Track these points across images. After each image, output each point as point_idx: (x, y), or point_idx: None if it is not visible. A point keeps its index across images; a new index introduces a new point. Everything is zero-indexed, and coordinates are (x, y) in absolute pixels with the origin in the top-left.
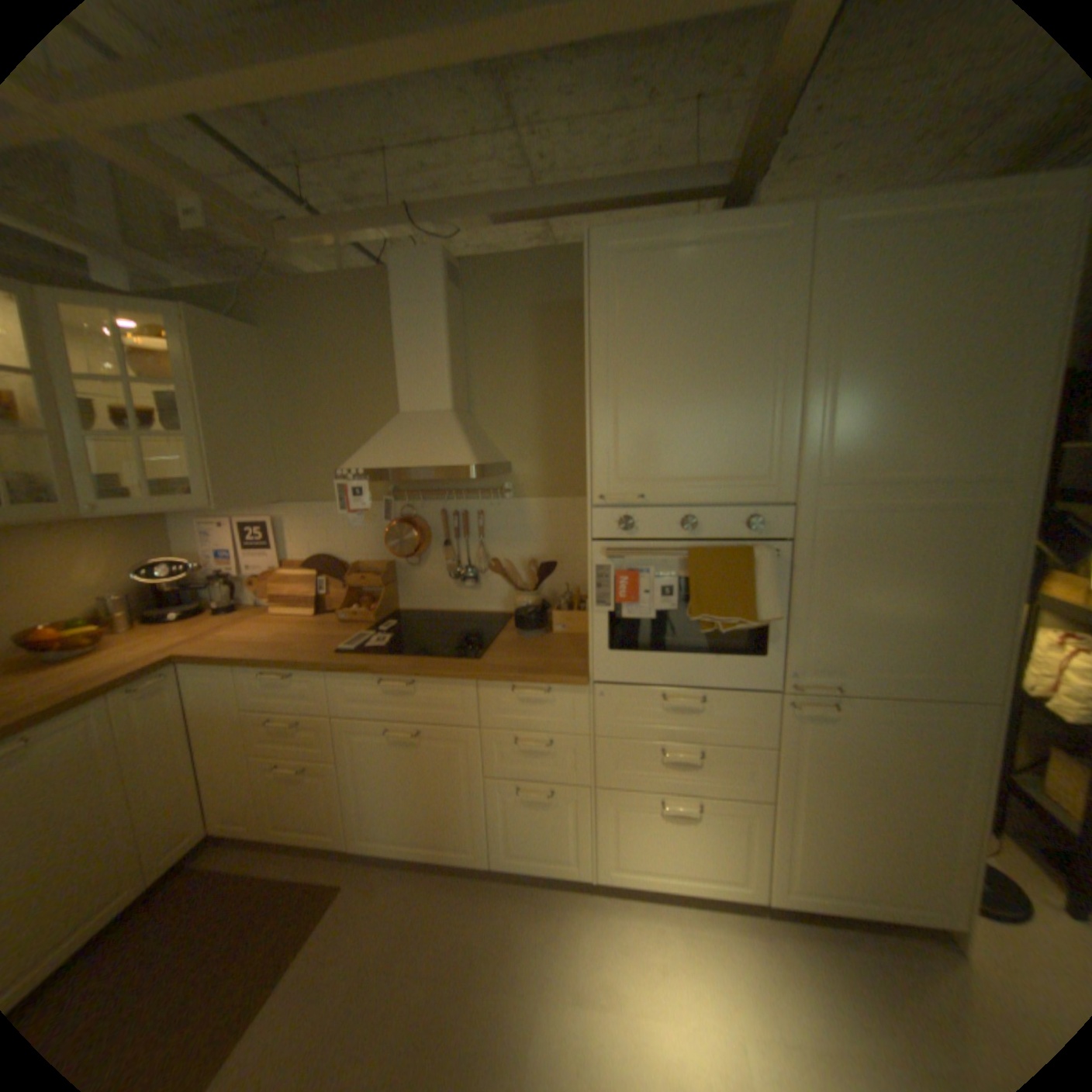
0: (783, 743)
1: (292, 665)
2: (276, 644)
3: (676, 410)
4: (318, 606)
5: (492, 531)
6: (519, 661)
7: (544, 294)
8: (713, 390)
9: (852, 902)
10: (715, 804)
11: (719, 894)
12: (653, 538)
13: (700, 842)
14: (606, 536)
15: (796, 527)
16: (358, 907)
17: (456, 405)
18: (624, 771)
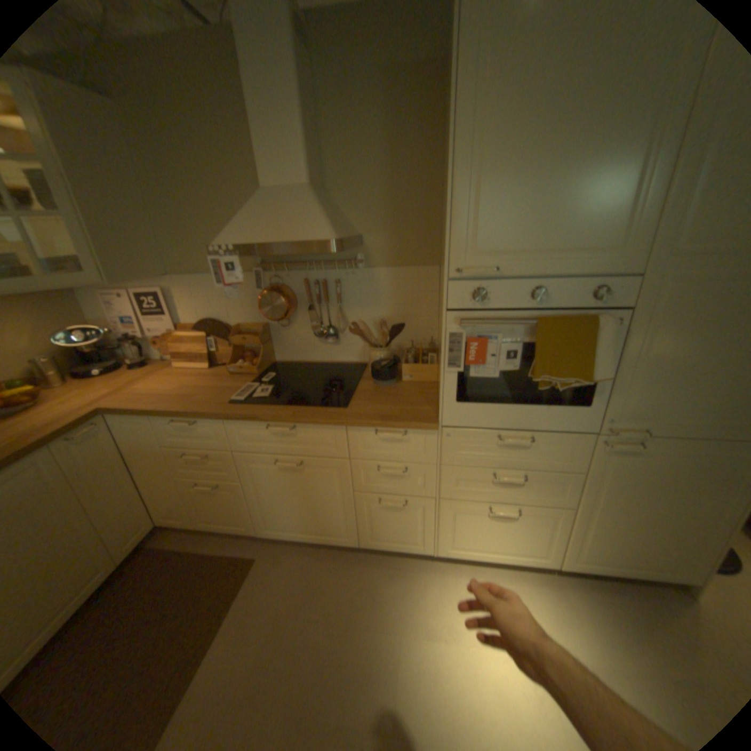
0: (591, 469)
1: (195, 415)
2: (180, 396)
3: (540, 178)
4: (211, 361)
5: (347, 297)
6: (378, 409)
7: (392, 54)
8: (582, 155)
9: (622, 568)
10: (530, 510)
11: (525, 563)
12: (502, 308)
13: (515, 533)
14: (458, 307)
15: (639, 297)
16: (268, 573)
17: (312, 180)
18: (462, 488)
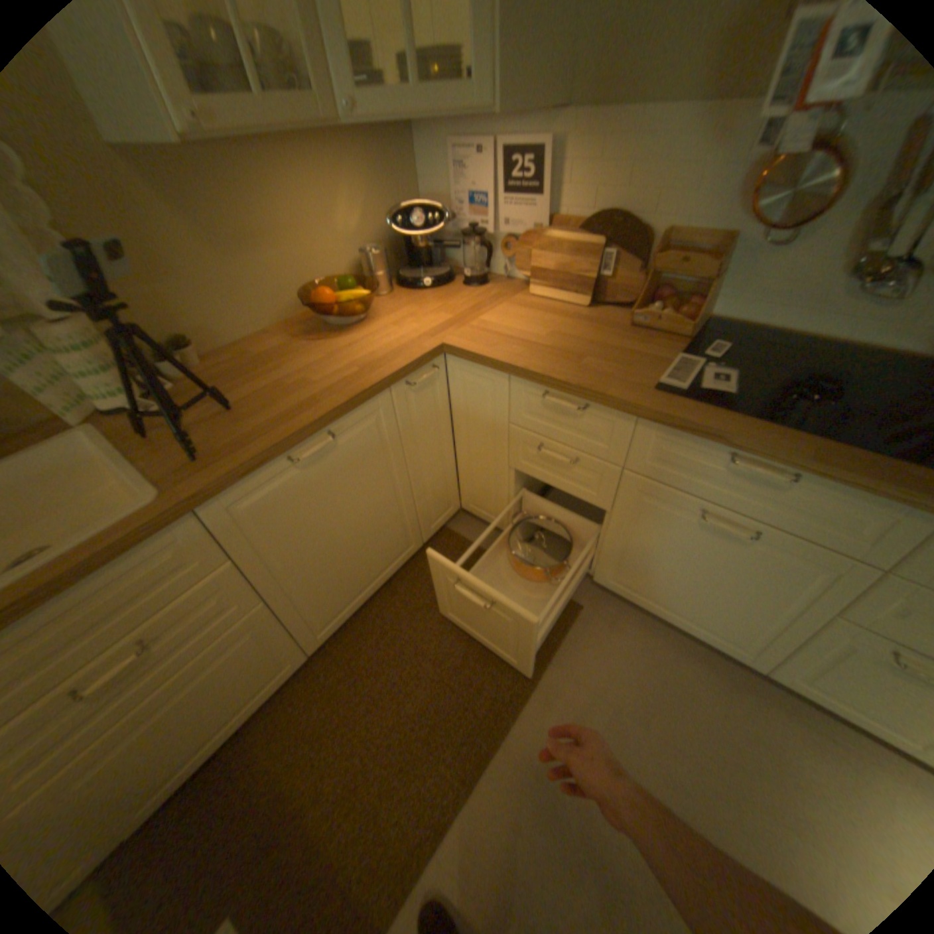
0: None
1: (596, 395)
2: (559, 349)
3: None
4: (593, 291)
5: None
6: None
7: None
8: None
9: None
10: None
11: None
12: None
13: None
14: None
15: None
16: (603, 635)
17: None
18: None
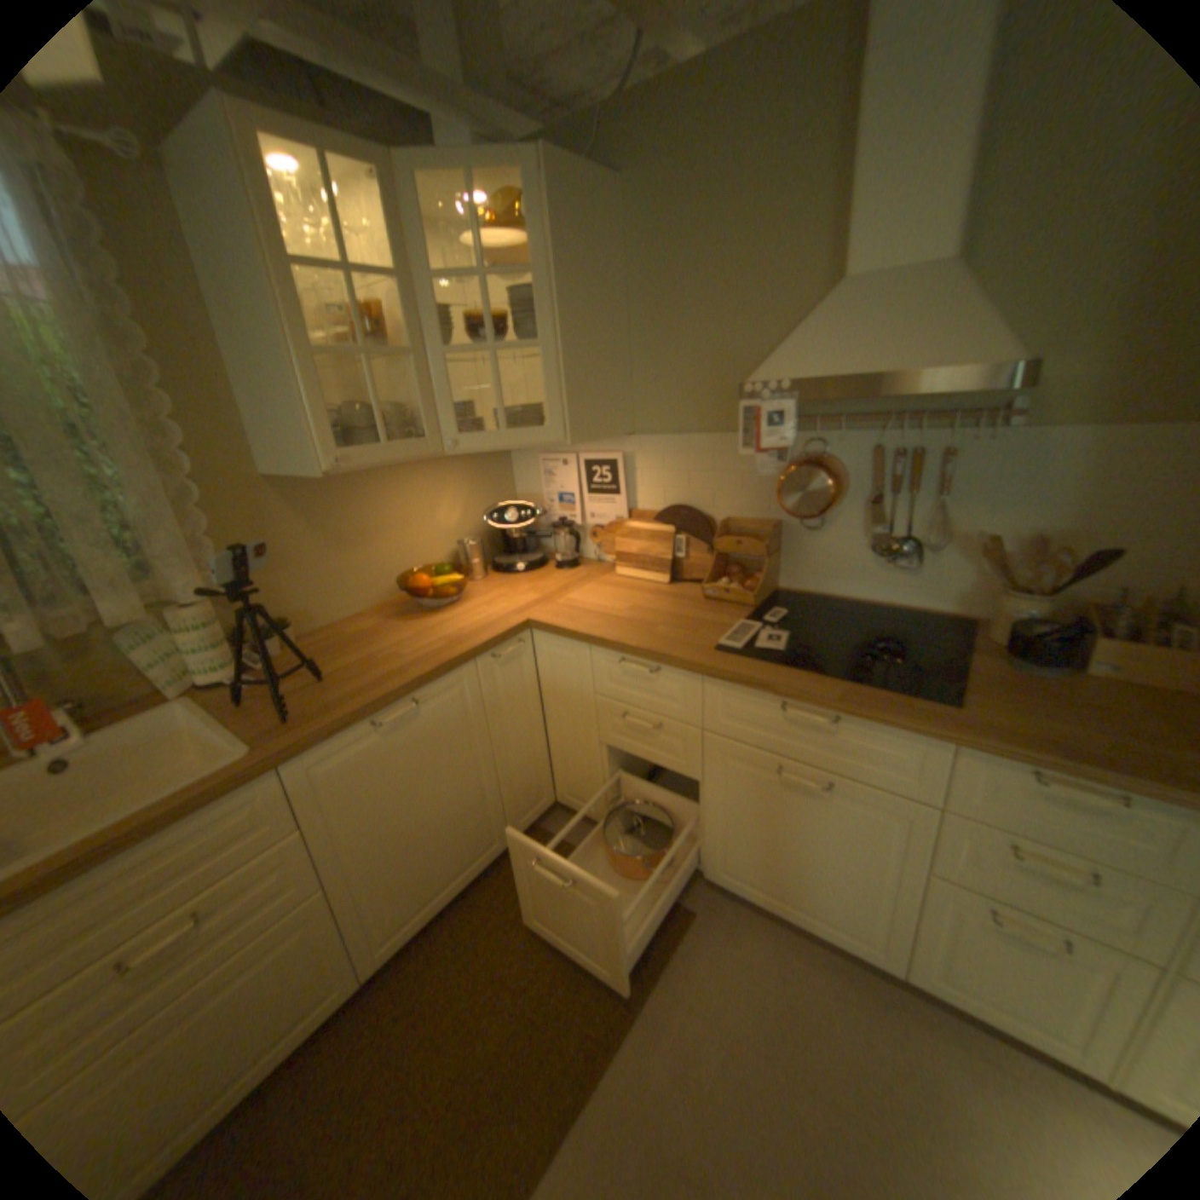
0: None
1: (663, 657)
2: (636, 621)
3: None
4: (672, 571)
5: (965, 482)
6: (1049, 728)
7: None
8: None
9: None
10: None
11: None
12: None
13: None
14: None
15: None
16: (720, 949)
17: (963, 244)
18: None
